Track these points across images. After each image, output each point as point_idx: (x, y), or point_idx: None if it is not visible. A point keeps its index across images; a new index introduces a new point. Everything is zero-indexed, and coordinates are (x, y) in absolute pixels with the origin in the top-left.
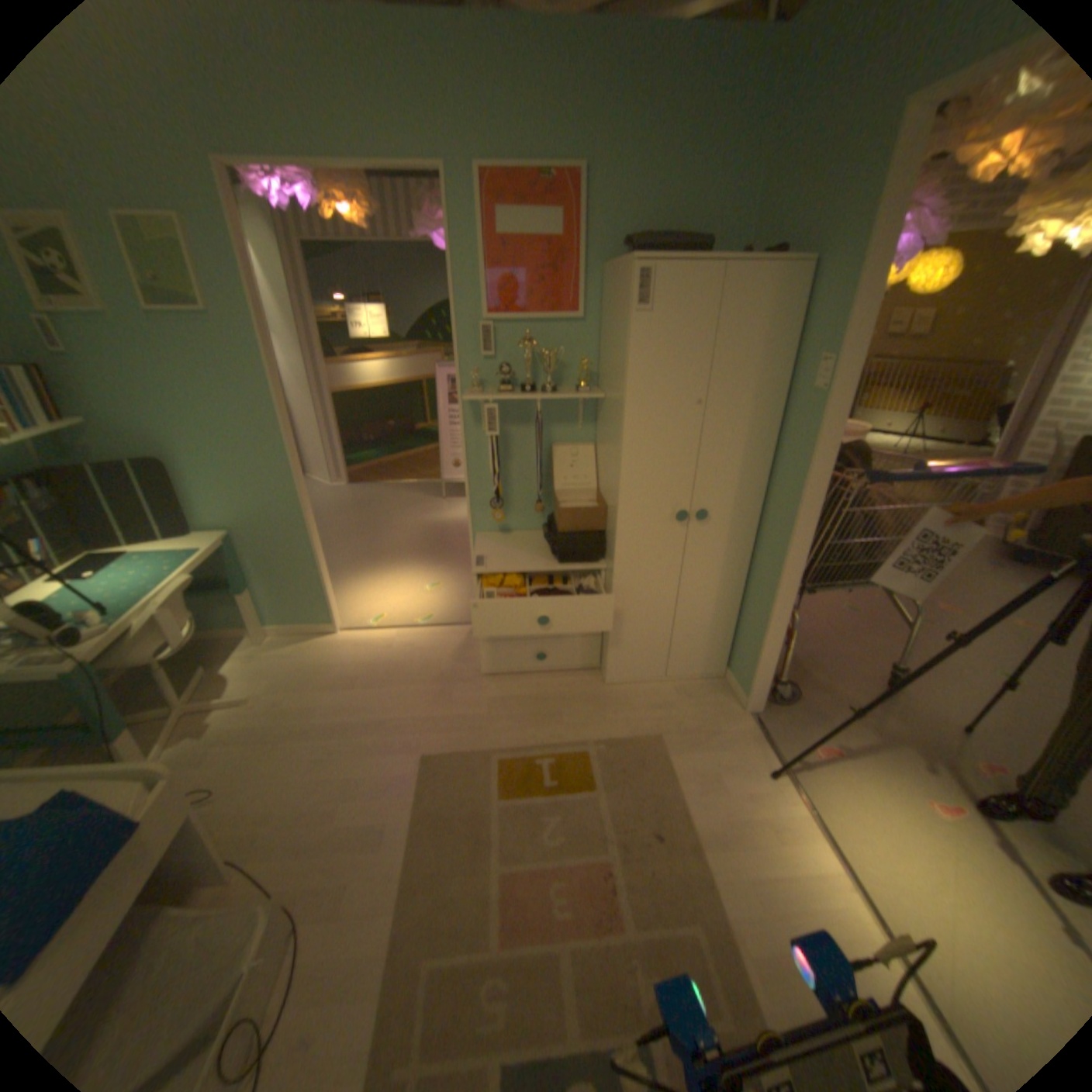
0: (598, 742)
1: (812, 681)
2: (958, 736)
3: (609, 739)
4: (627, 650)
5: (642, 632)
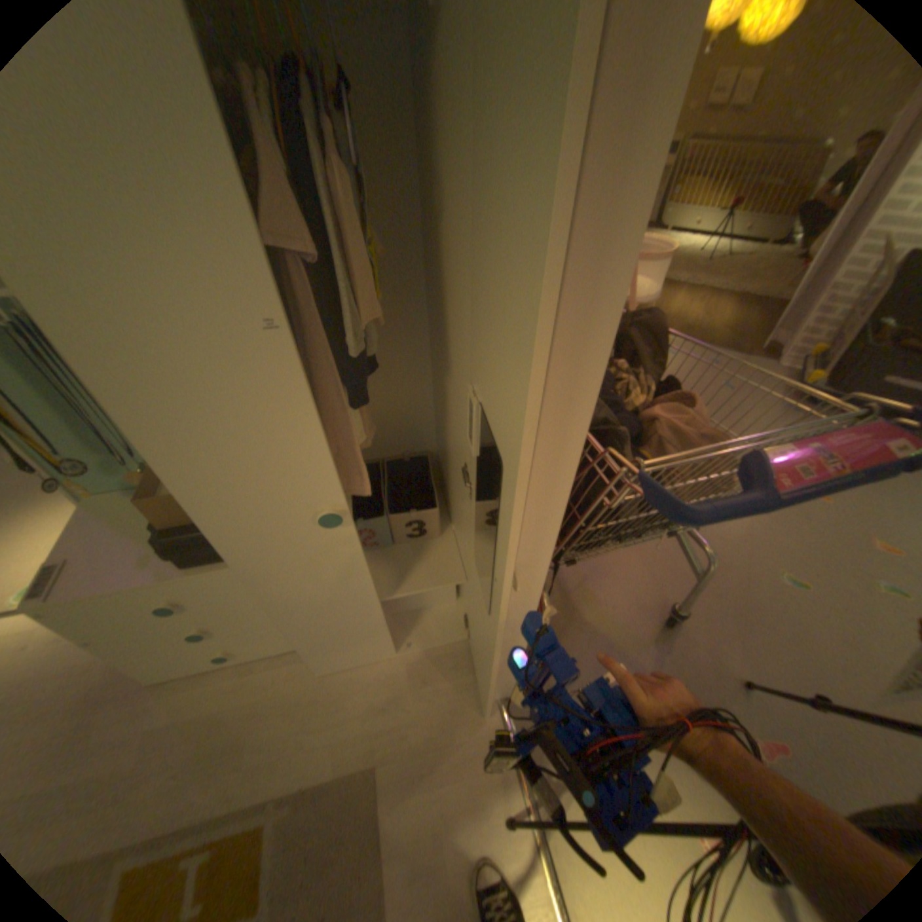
0: (284, 800)
1: (579, 624)
2: (737, 695)
3: (301, 790)
4: (330, 649)
5: (343, 632)
